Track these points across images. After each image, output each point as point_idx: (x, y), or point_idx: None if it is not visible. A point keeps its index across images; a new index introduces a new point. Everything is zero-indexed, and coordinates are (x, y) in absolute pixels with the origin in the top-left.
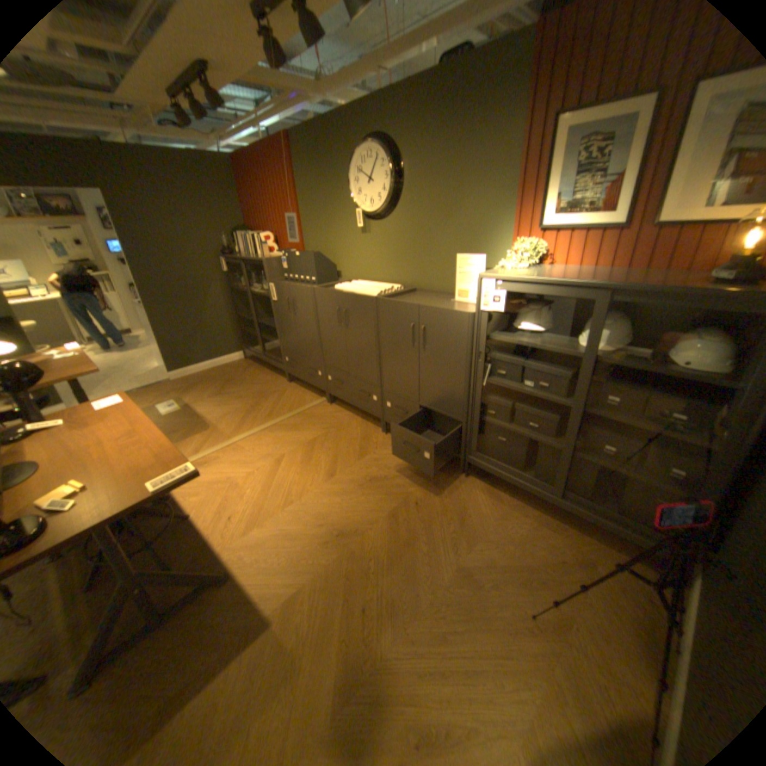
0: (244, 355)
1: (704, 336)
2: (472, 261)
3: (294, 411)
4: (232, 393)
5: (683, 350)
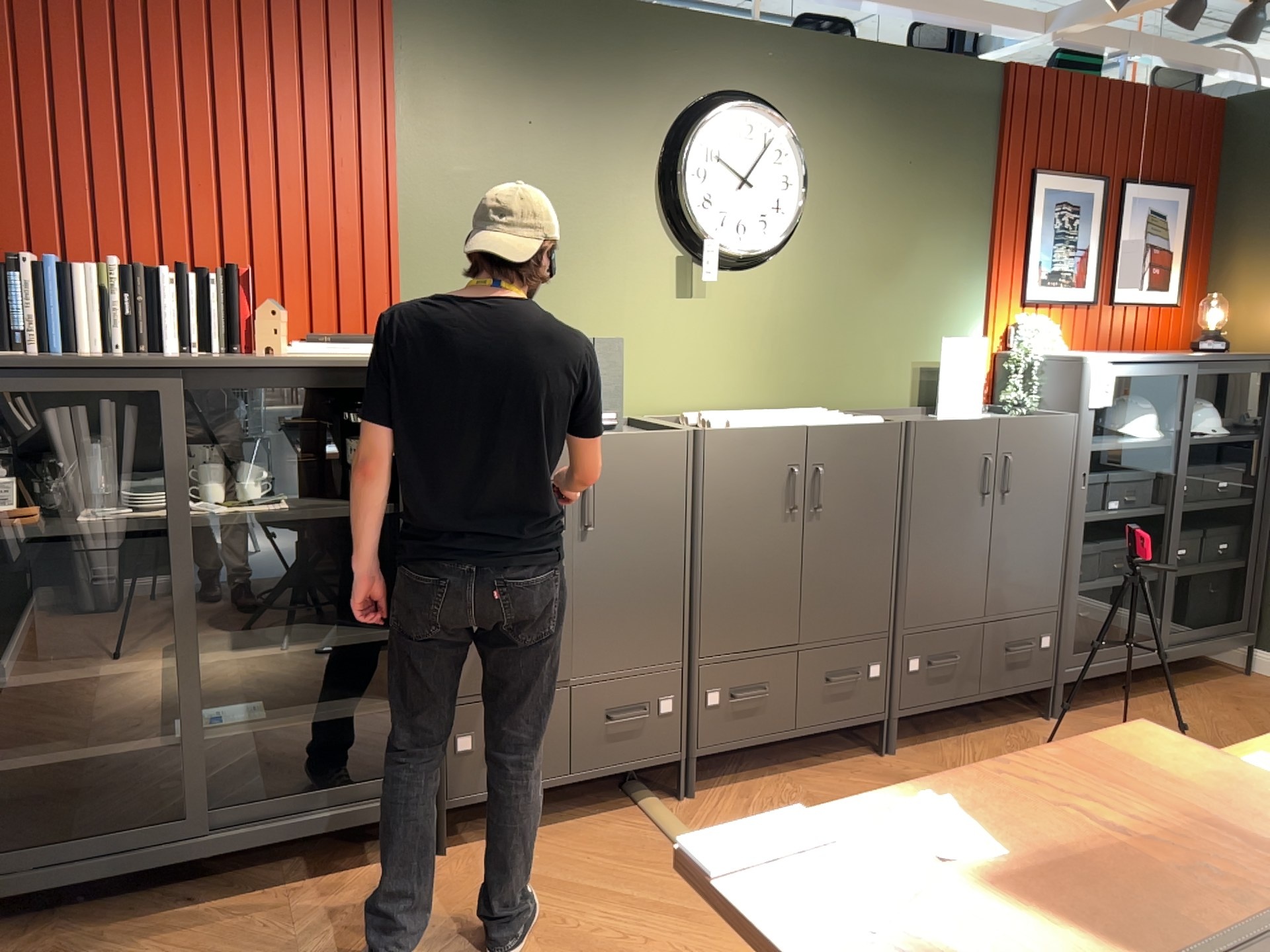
0: None
1: (1203, 404)
2: (968, 348)
3: None
4: None
5: (1197, 421)
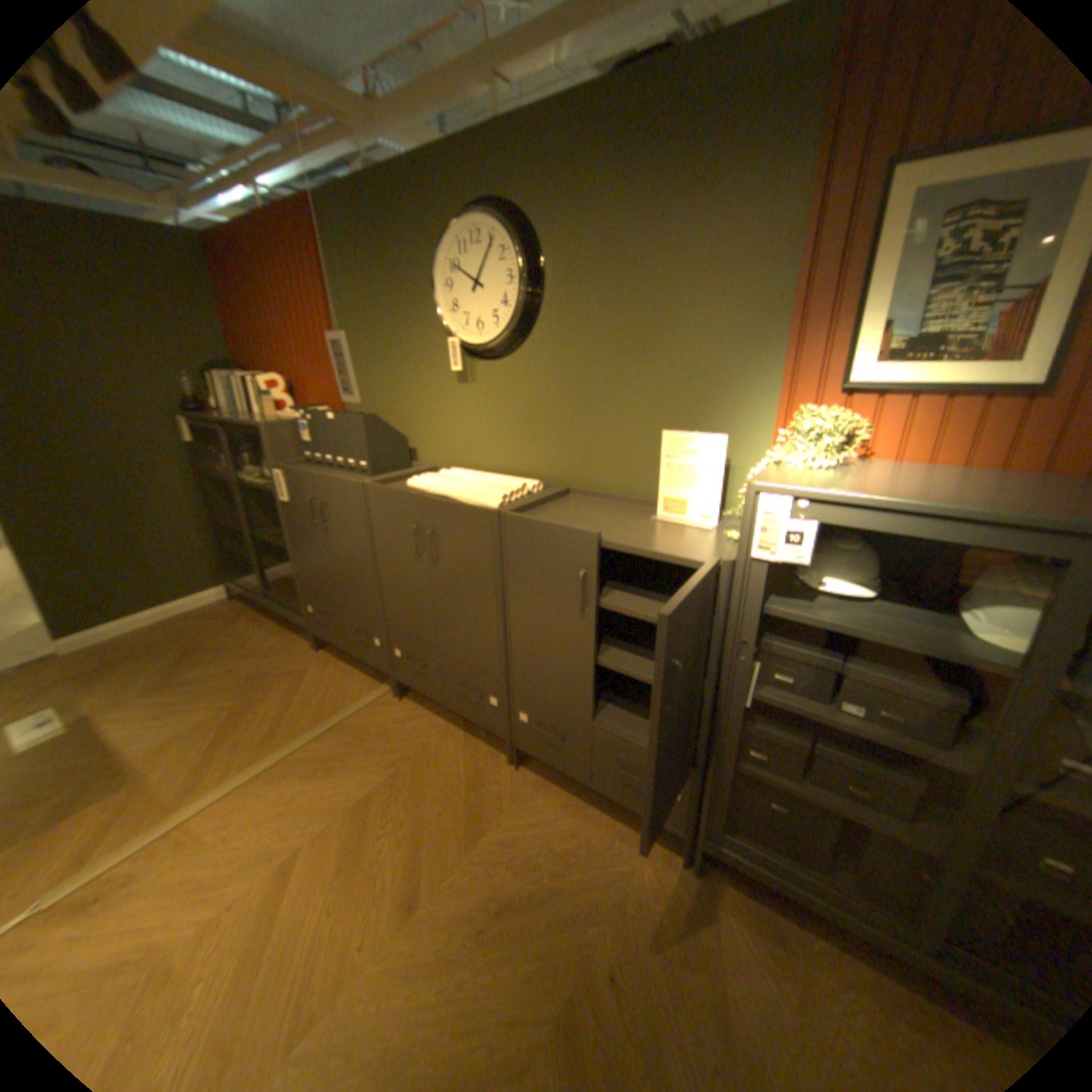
0: (226, 594)
1: None
2: (696, 445)
3: (323, 724)
4: (191, 684)
5: None
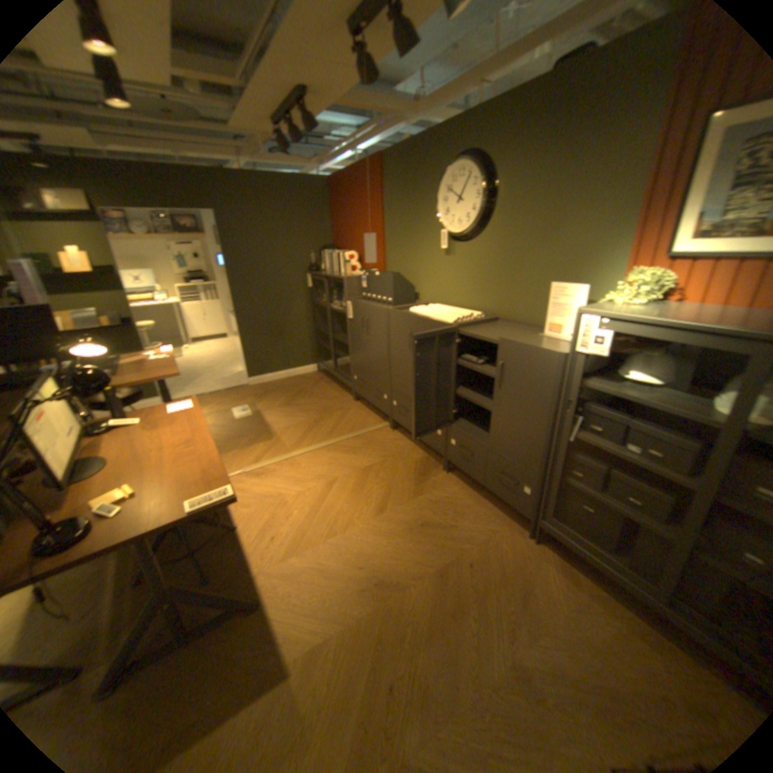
0: (318, 368)
1: None
2: (571, 291)
3: (355, 432)
4: (301, 405)
5: None
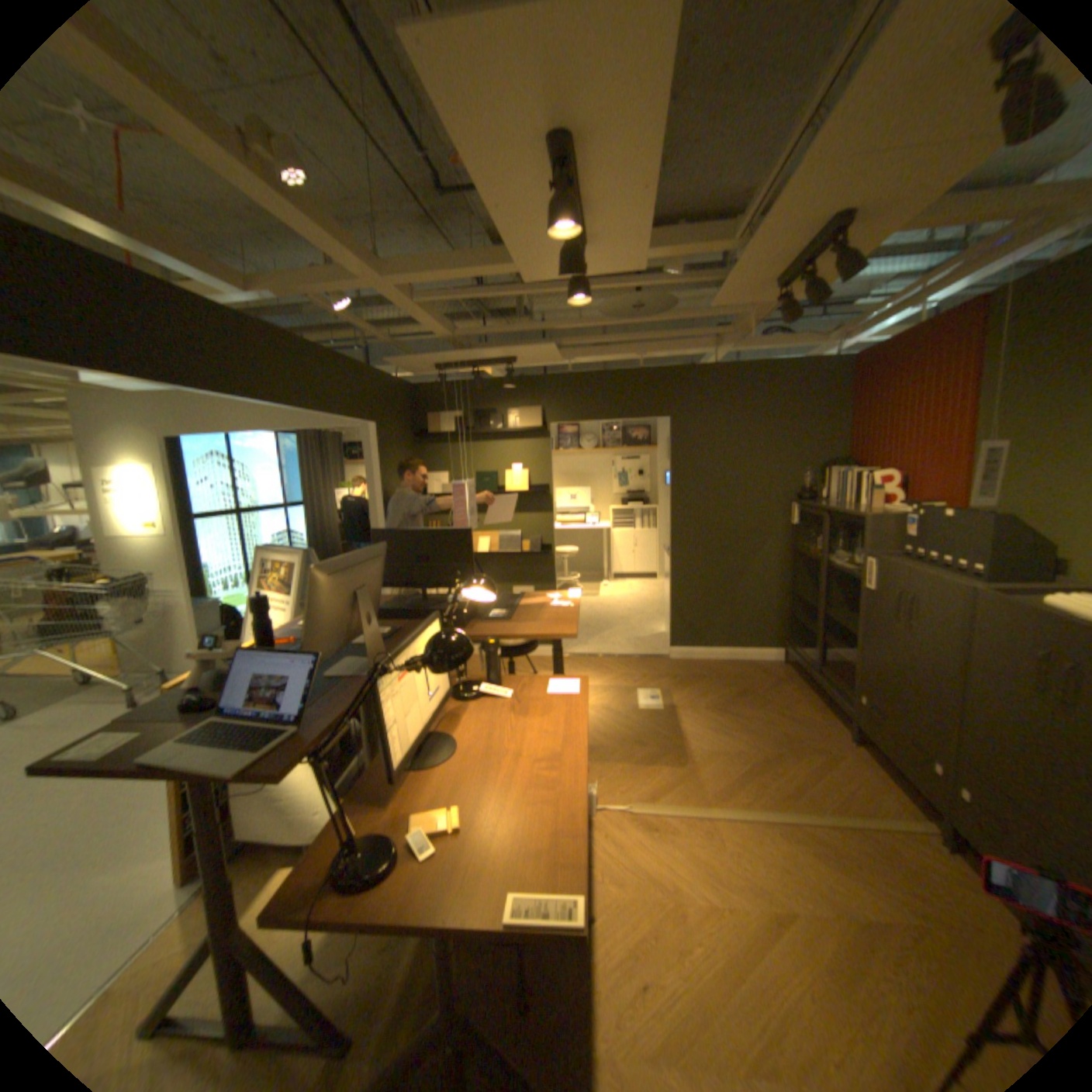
0: (786, 659)
1: None
2: None
3: (851, 821)
4: (745, 720)
5: None
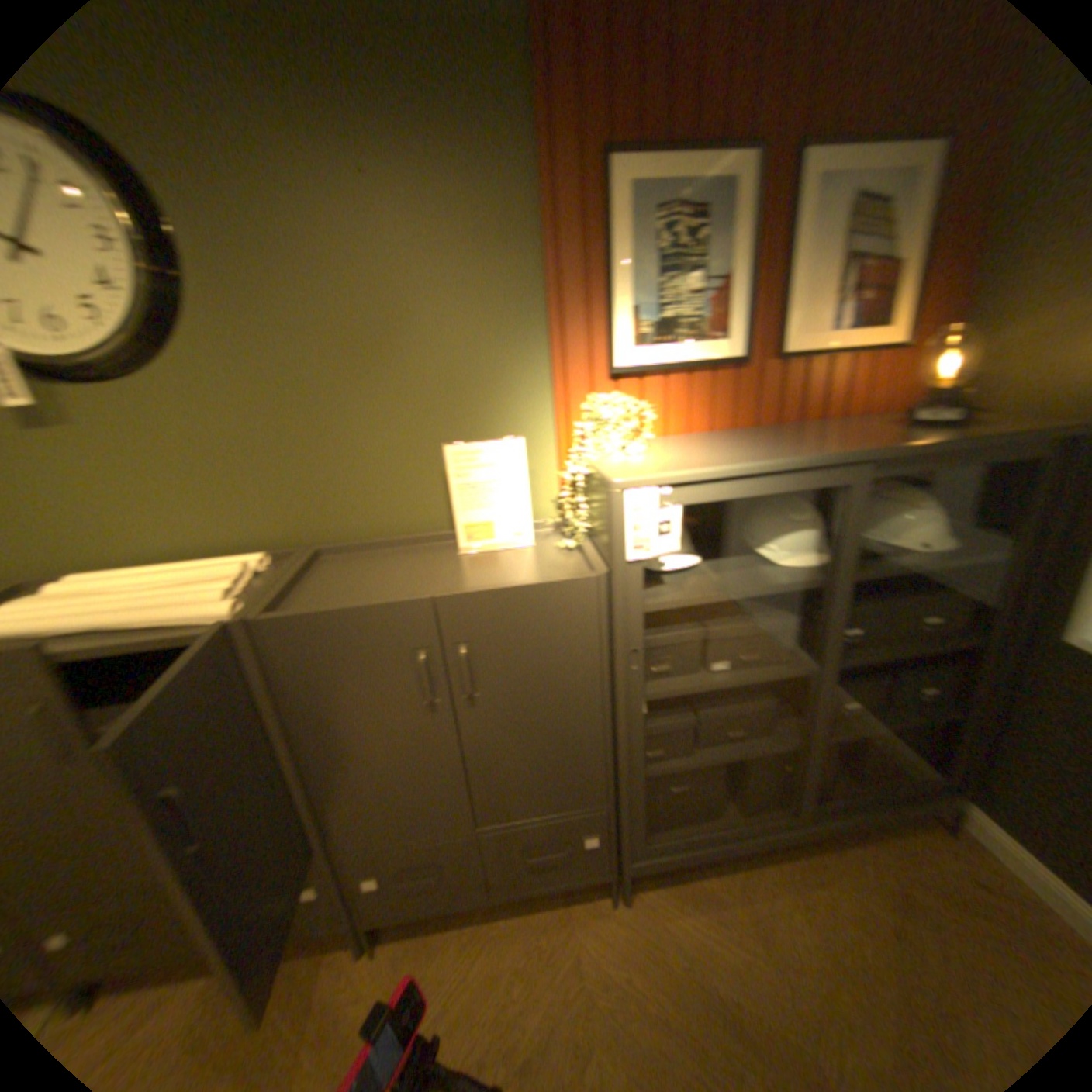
0: None
1: (917, 501)
2: (489, 454)
3: None
4: None
5: (902, 527)
